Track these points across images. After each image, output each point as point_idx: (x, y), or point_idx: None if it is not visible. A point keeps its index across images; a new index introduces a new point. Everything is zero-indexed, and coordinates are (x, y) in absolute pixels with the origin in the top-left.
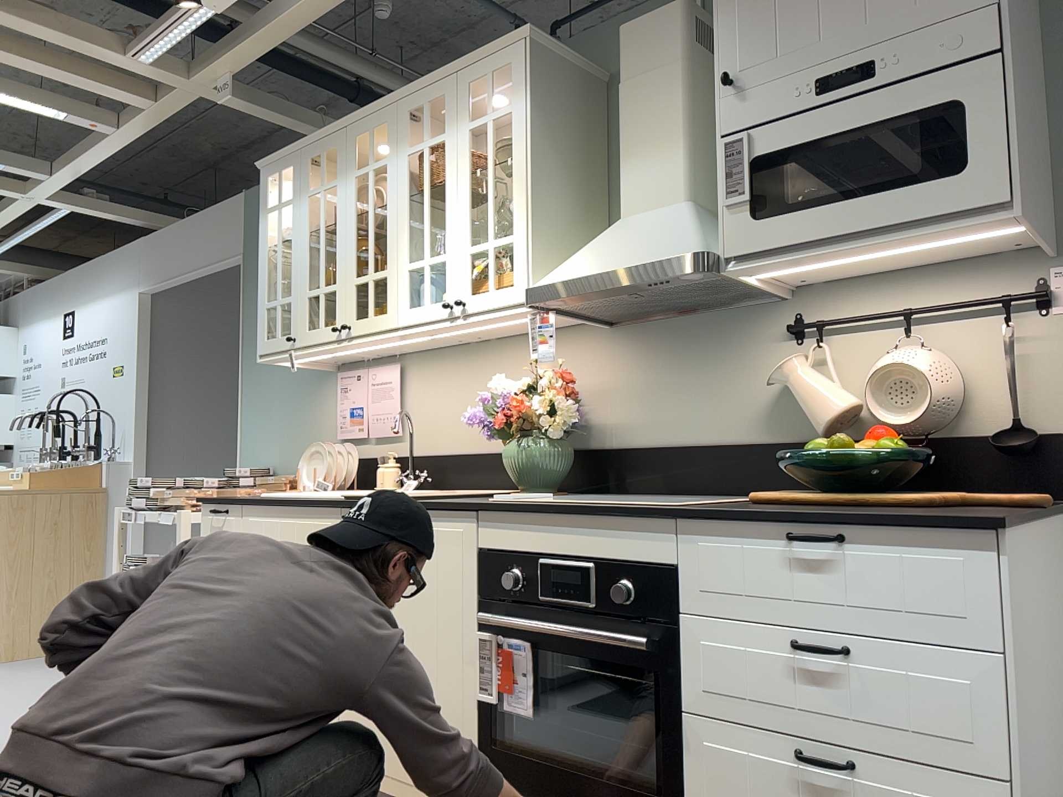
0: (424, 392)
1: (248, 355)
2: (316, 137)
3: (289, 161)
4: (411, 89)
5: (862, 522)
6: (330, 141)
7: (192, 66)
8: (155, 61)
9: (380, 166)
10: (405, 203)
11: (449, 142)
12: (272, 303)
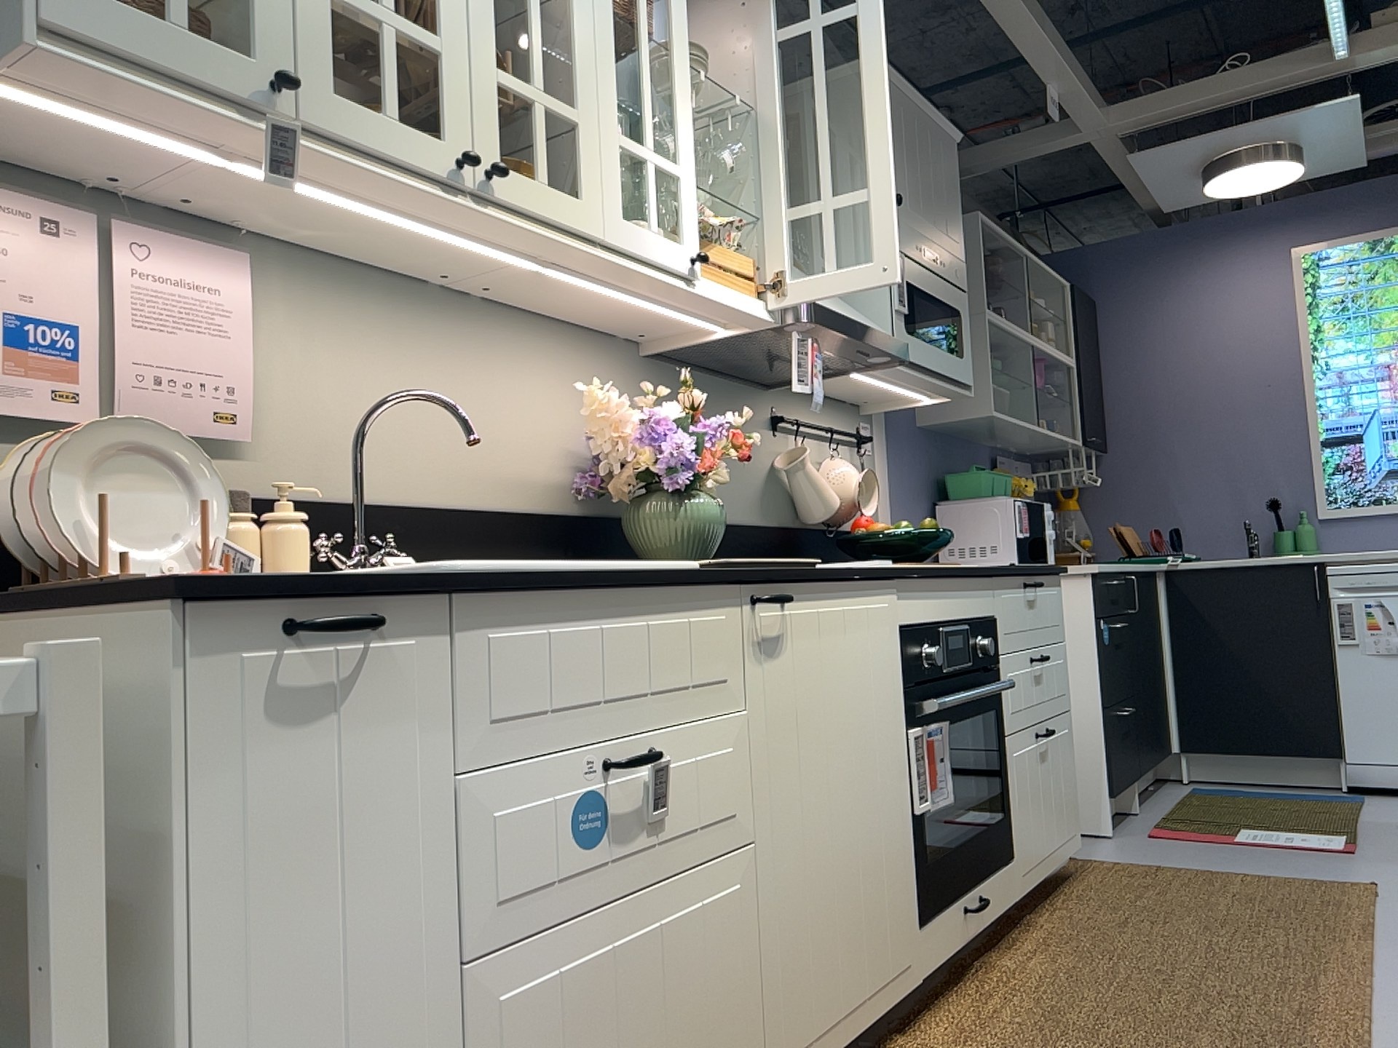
0: (313, 352)
1: None
2: None
3: None
4: None
5: (1047, 572)
6: None
7: None
8: None
9: None
10: (609, 15)
11: None
12: None
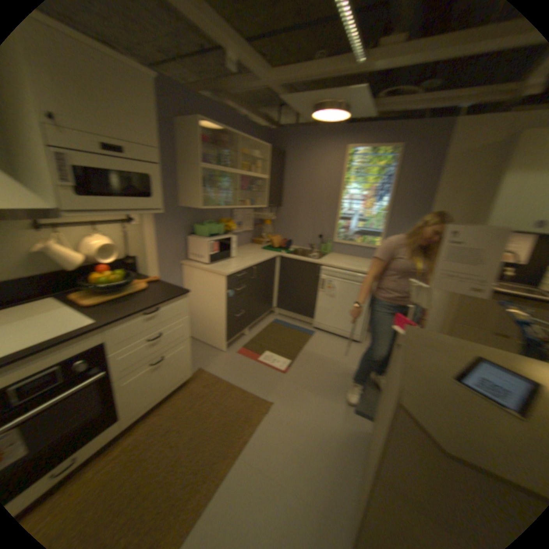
0: None
1: None
2: None
3: None
4: None
5: (167, 301)
6: None
7: None
8: None
9: None
10: None
11: None
12: None
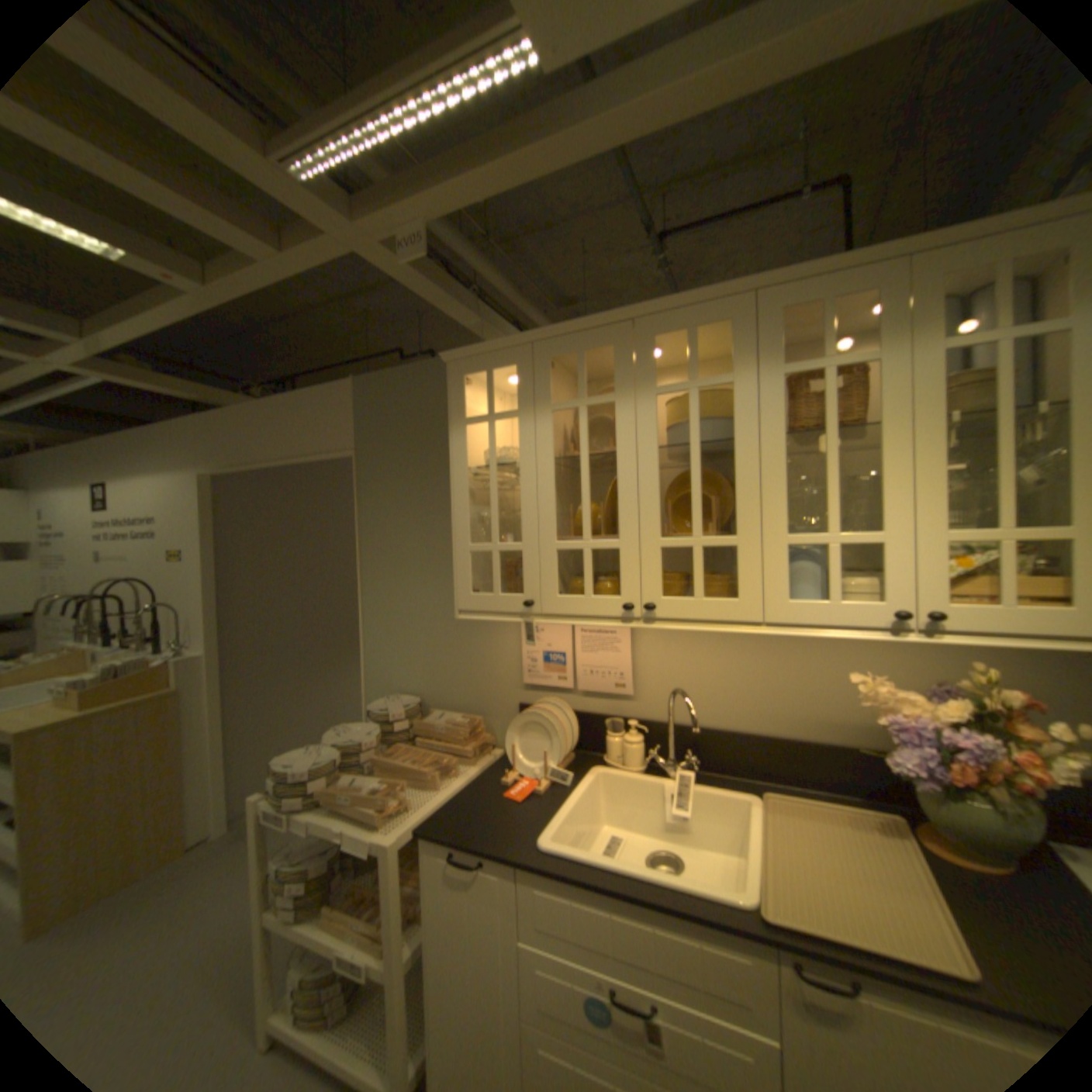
0: (670, 650)
1: (369, 565)
2: (568, 327)
3: (505, 356)
4: (796, 272)
5: None
6: (594, 336)
7: (353, 196)
8: (306, 173)
9: (717, 383)
10: (780, 444)
11: (892, 363)
12: (482, 546)
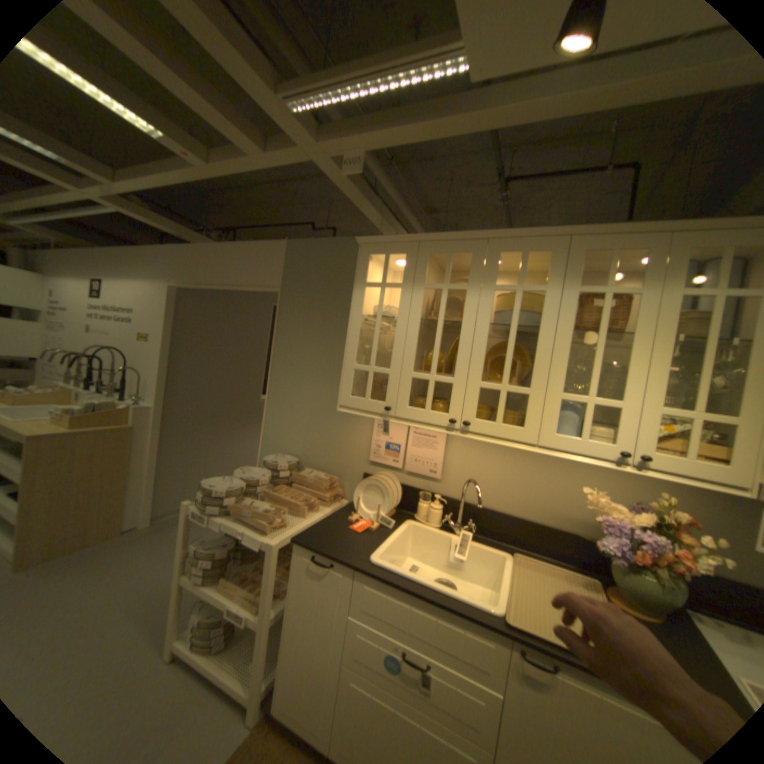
0: (470, 454)
1: (278, 366)
2: (446, 236)
3: (400, 247)
4: (599, 229)
5: None
6: (461, 245)
7: (322, 126)
8: (298, 108)
9: (536, 290)
10: (569, 336)
11: (649, 297)
12: (363, 367)
